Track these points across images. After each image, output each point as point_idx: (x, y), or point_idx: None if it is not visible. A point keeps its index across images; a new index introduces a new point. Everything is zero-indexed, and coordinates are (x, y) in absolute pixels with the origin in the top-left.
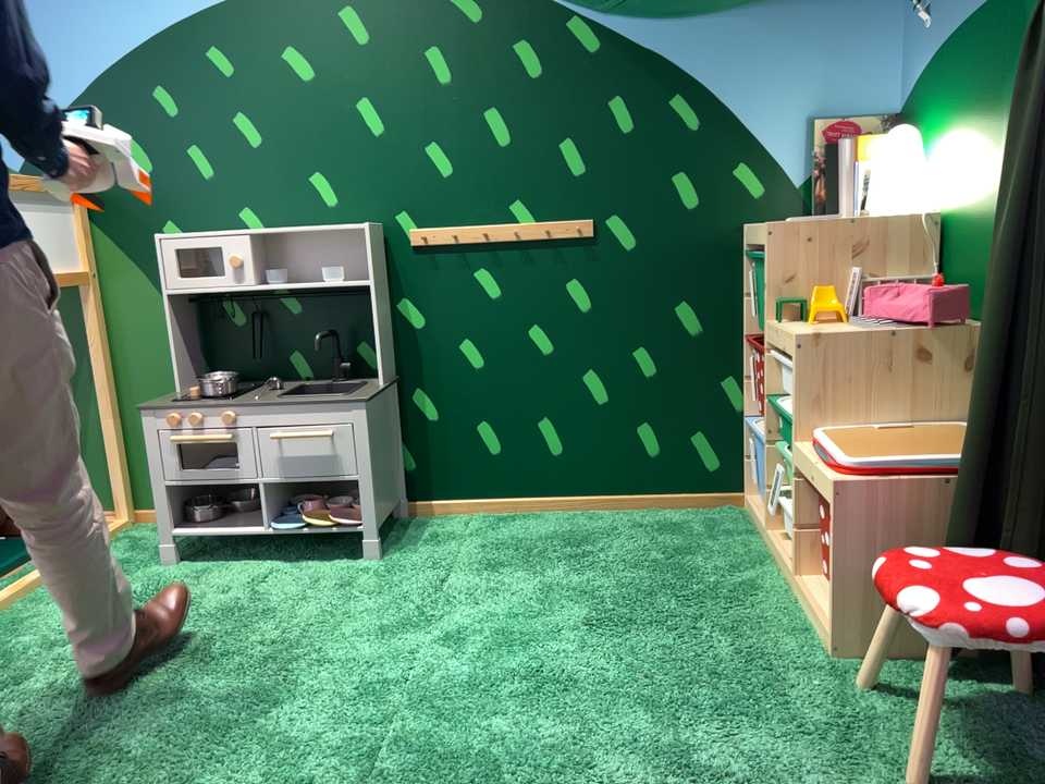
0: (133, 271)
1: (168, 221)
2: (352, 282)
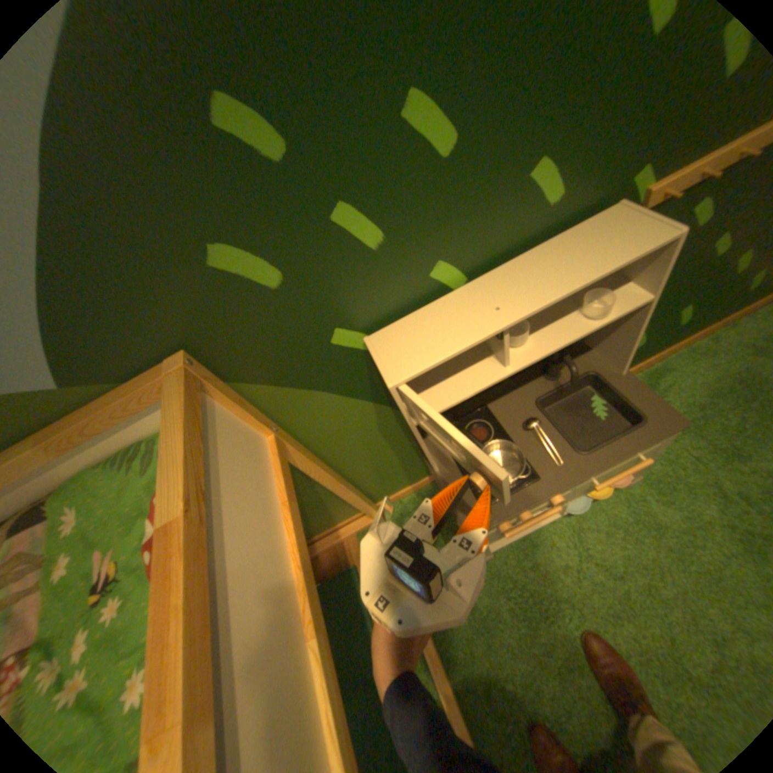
0: (312, 396)
1: (337, 329)
2: (635, 308)
